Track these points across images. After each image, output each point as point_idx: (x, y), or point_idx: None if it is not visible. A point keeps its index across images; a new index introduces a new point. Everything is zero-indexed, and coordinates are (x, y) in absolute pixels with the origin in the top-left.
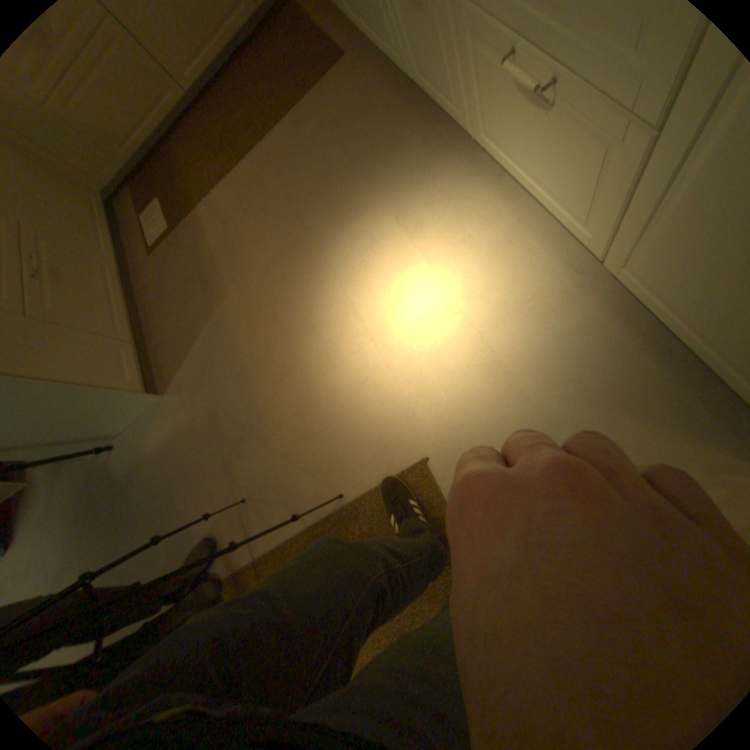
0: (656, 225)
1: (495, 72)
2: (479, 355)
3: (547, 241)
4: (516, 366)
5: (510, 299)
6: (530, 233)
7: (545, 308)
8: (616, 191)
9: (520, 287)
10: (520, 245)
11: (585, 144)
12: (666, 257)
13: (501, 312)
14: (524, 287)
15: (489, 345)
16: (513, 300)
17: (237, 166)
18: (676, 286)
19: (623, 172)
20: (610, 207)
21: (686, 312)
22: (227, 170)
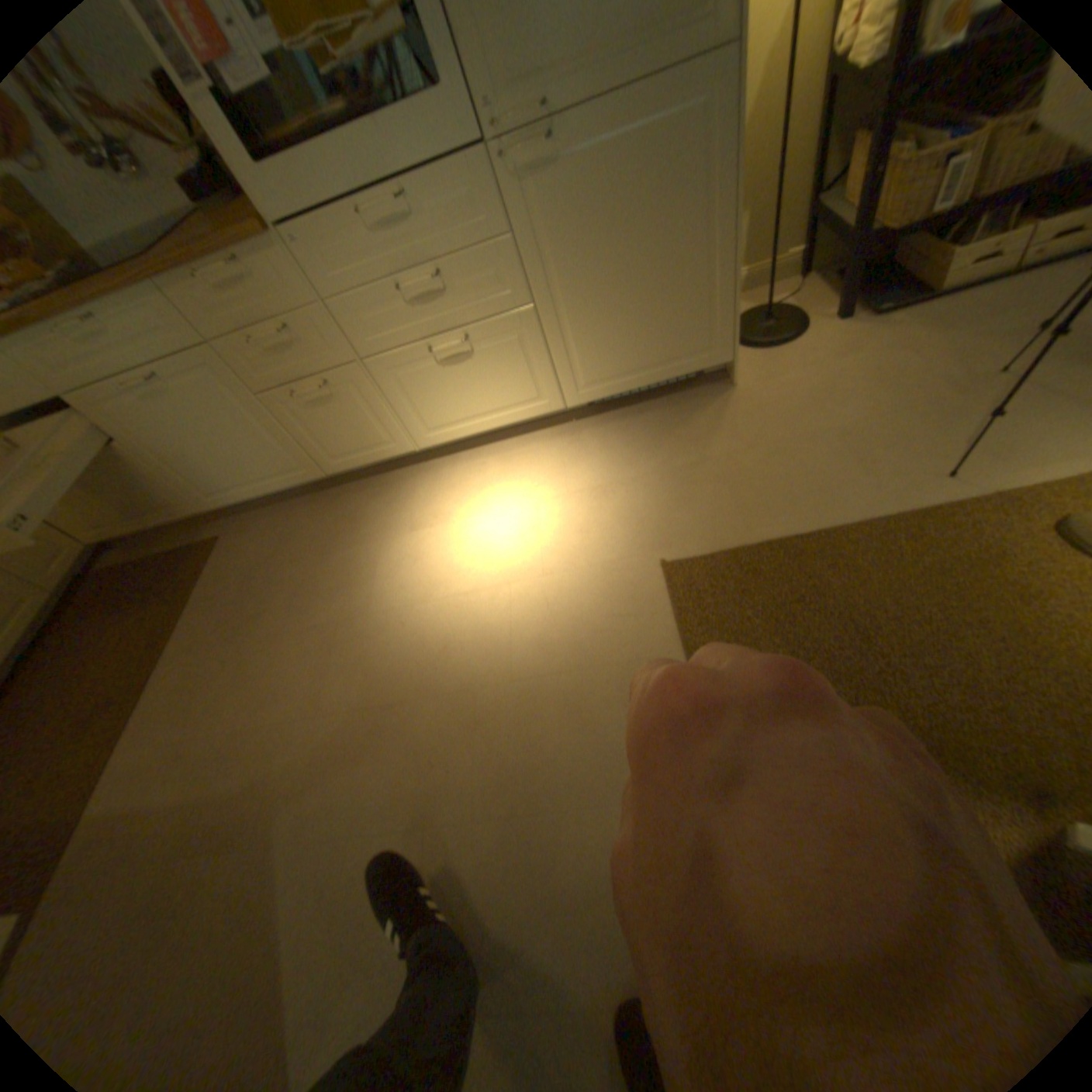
0: (570, 346)
1: (420, 379)
2: (585, 501)
3: (528, 446)
4: (609, 480)
5: (554, 473)
6: (514, 452)
7: (575, 456)
8: (539, 356)
9: (549, 465)
10: (518, 459)
11: (505, 351)
12: (588, 356)
13: (559, 480)
14: (551, 463)
15: (581, 493)
16: (555, 472)
17: (140, 707)
18: (606, 364)
19: (535, 342)
20: (543, 369)
21: (623, 373)
22: (122, 726)
